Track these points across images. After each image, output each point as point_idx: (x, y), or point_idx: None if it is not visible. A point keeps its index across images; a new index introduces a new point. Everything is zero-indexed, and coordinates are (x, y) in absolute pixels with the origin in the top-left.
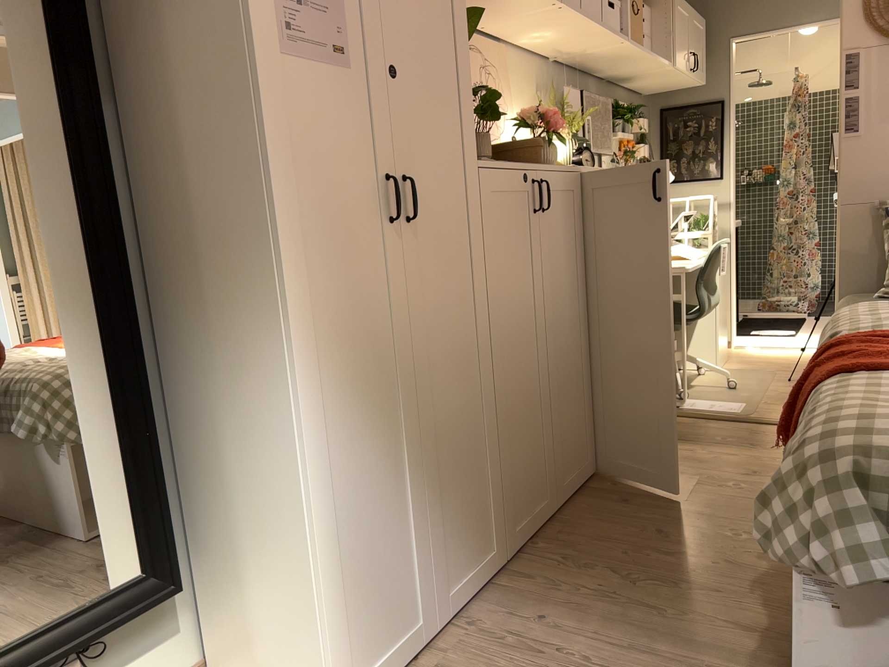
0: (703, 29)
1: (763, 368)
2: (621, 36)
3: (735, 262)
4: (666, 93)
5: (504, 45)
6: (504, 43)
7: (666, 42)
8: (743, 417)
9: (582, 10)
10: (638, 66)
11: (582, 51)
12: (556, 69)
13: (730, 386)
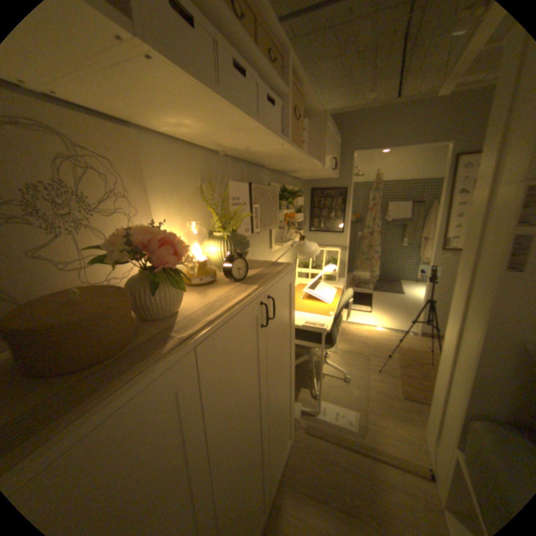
0: (339, 141)
1: (360, 352)
2: (281, 134)
3: (345, 278)
4: (315, 178)
5: (139, 127)
6: (131, 123)
7: (319, 146)
8: (360, 448)
9: (218, 82)
10: (298, 163)
11: (246, 146)
12: (224, 161)
13: (345, 379)
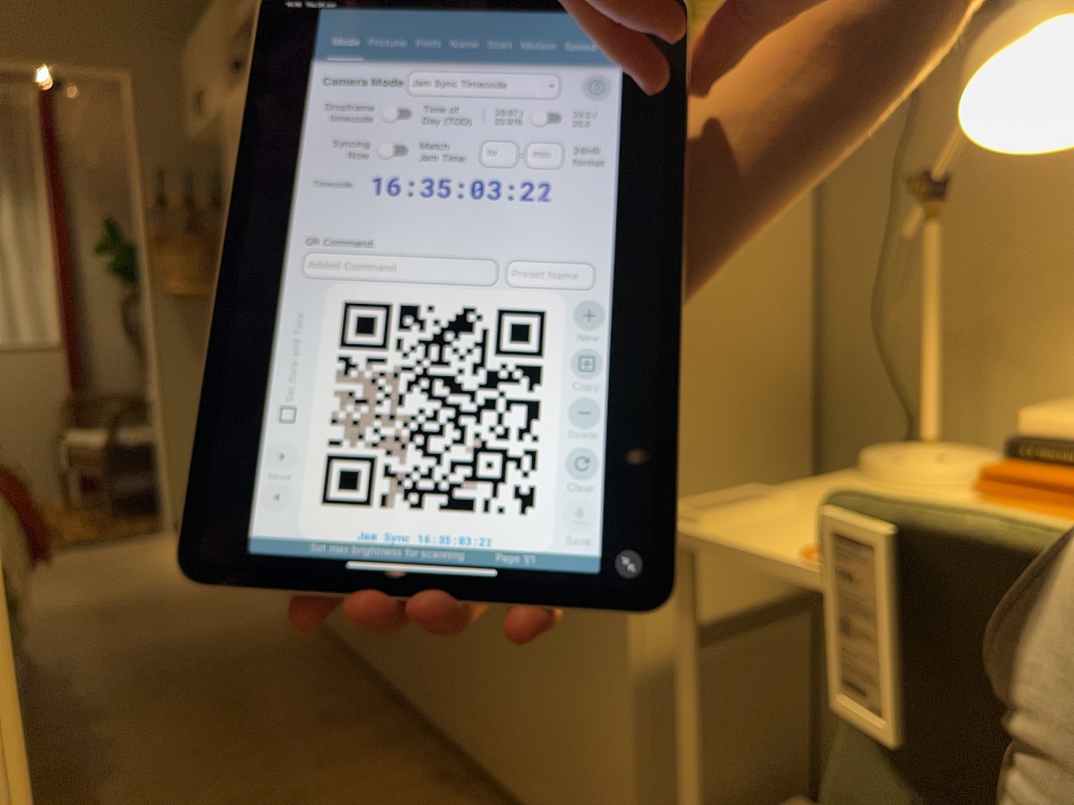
0: None
1: None
2: None
3: None
4: None
5: None
6: None
7: None
8: None
9: None
10: None
11: None
12: None
13: None
